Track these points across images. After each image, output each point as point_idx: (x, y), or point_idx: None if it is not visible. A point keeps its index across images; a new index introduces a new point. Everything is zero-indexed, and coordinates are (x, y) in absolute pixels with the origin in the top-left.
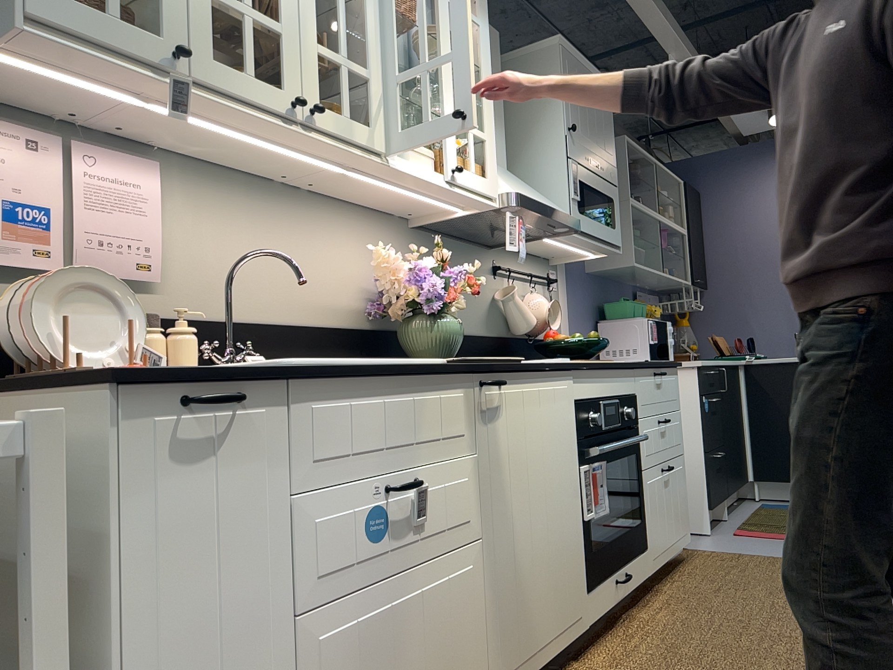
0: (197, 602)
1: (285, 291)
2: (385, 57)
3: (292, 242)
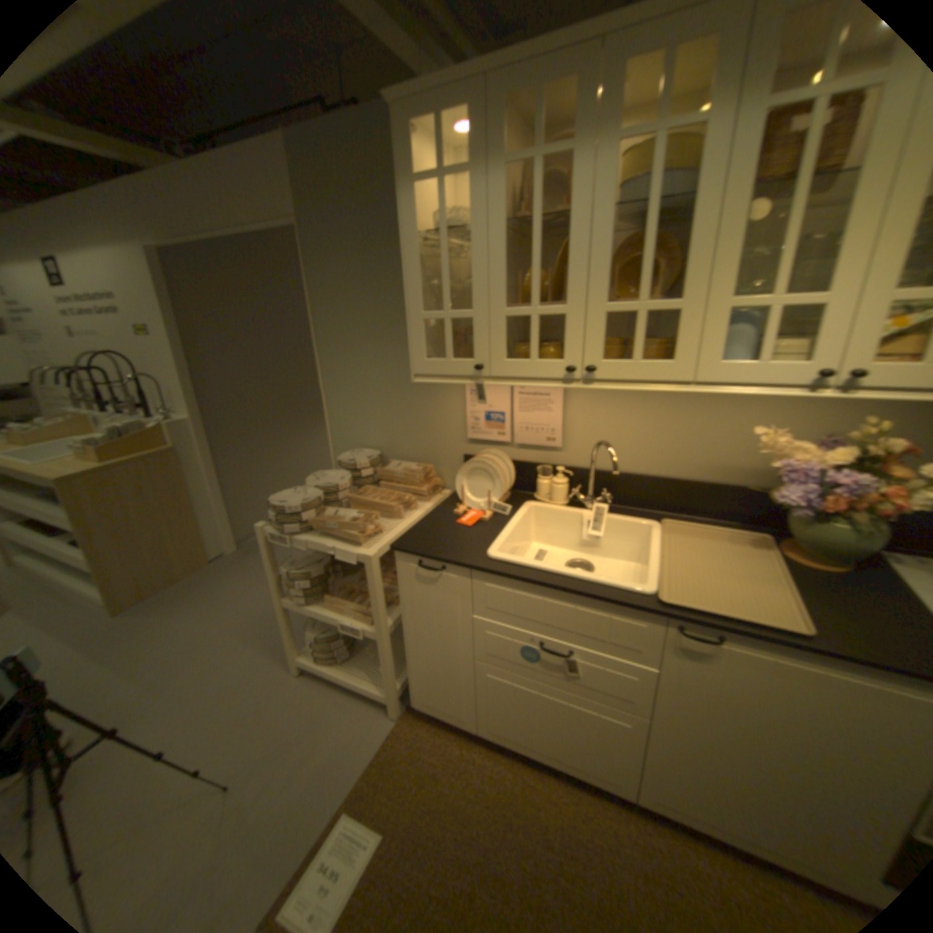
0: (432, 630)
1: (671, 453)
2: (720, 270)
3: (688, 415)
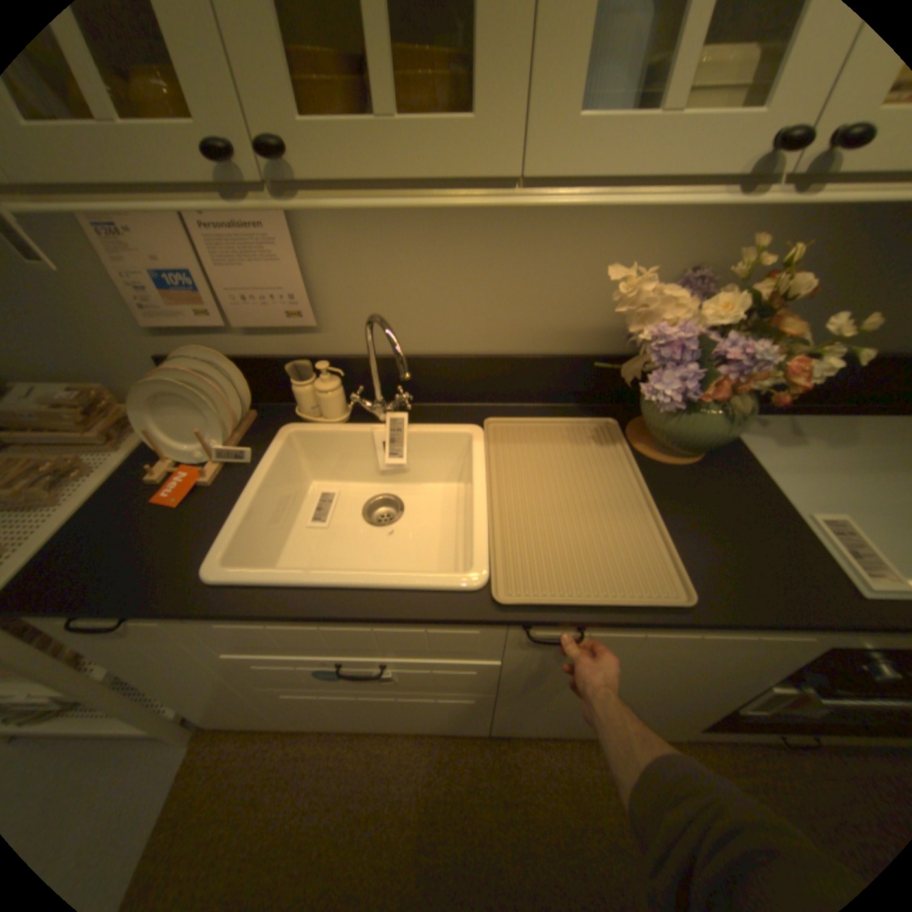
0: (167, 676)
1: (486, 315)
2: None
3: (505, 247)
